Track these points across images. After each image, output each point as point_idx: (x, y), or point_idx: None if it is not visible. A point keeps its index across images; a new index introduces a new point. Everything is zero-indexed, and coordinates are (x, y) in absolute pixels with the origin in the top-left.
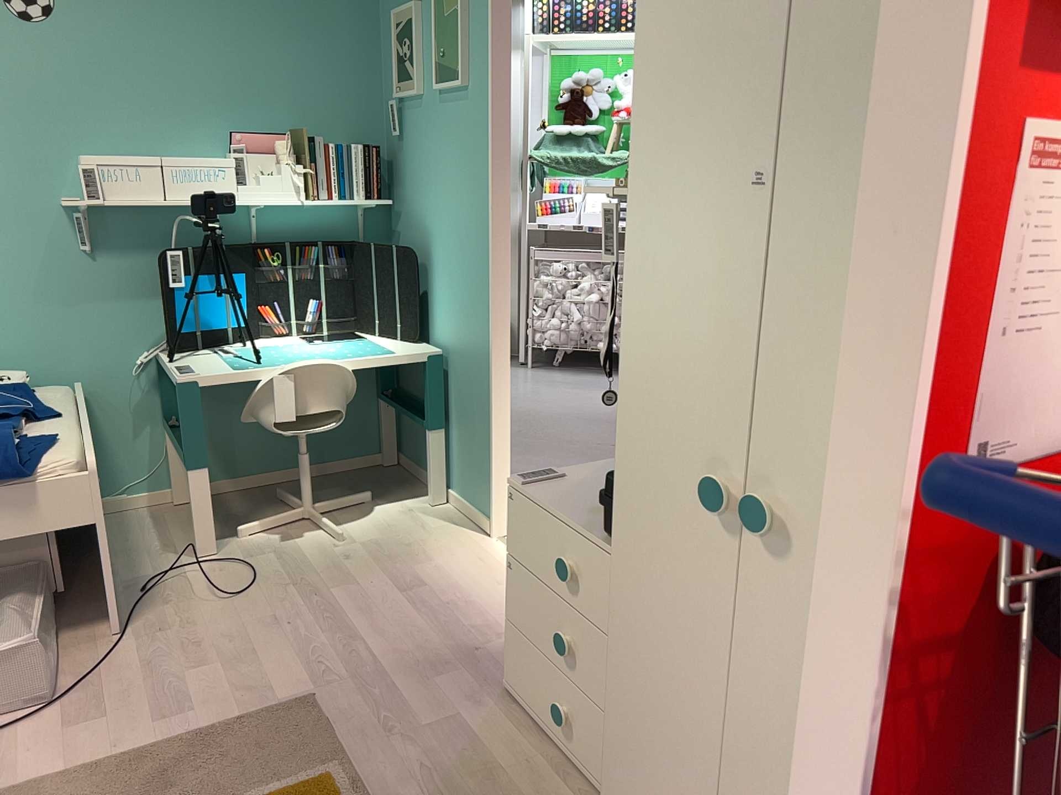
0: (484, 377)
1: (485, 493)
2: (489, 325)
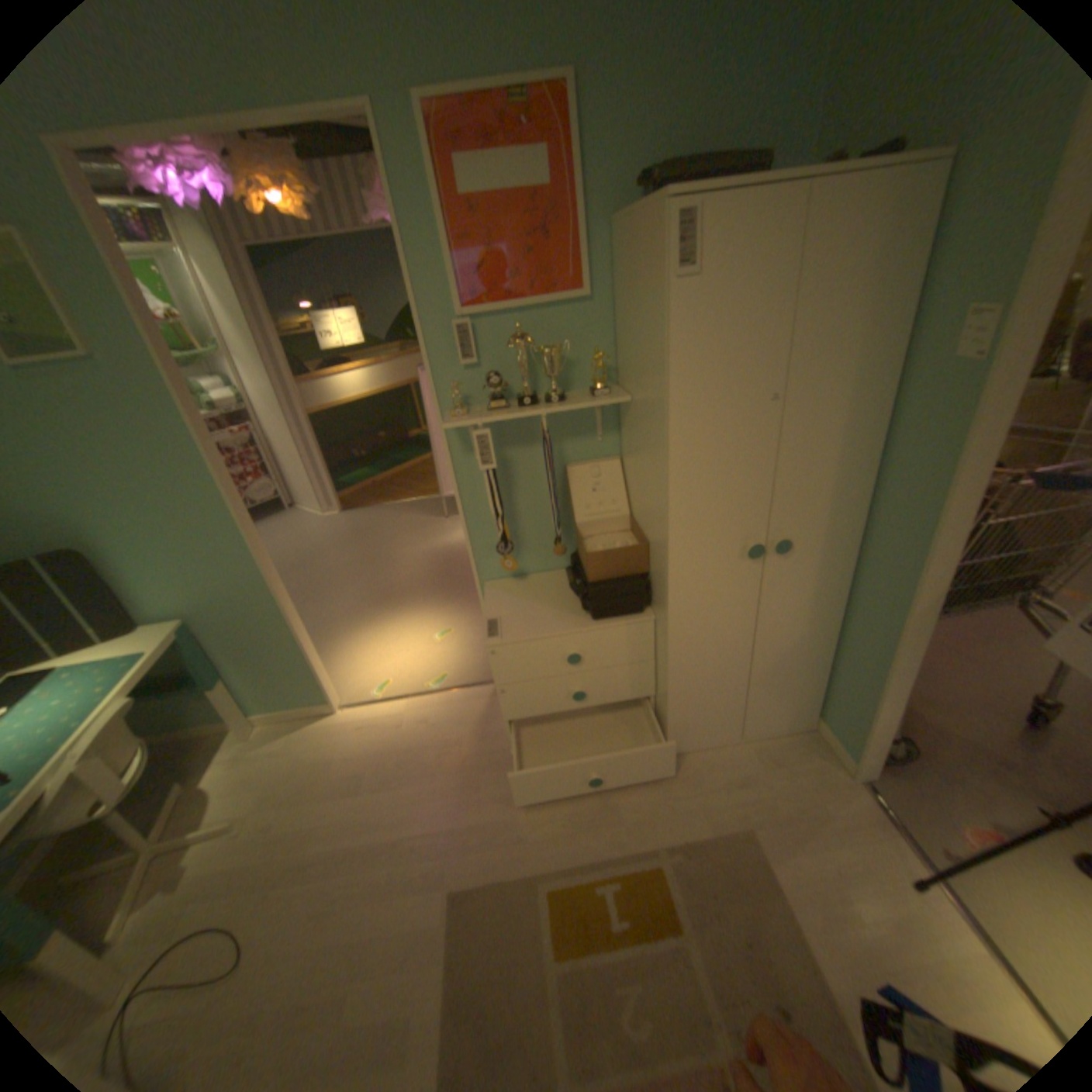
0: (268, 612)
1: (310, 690)
2: (256, 570)
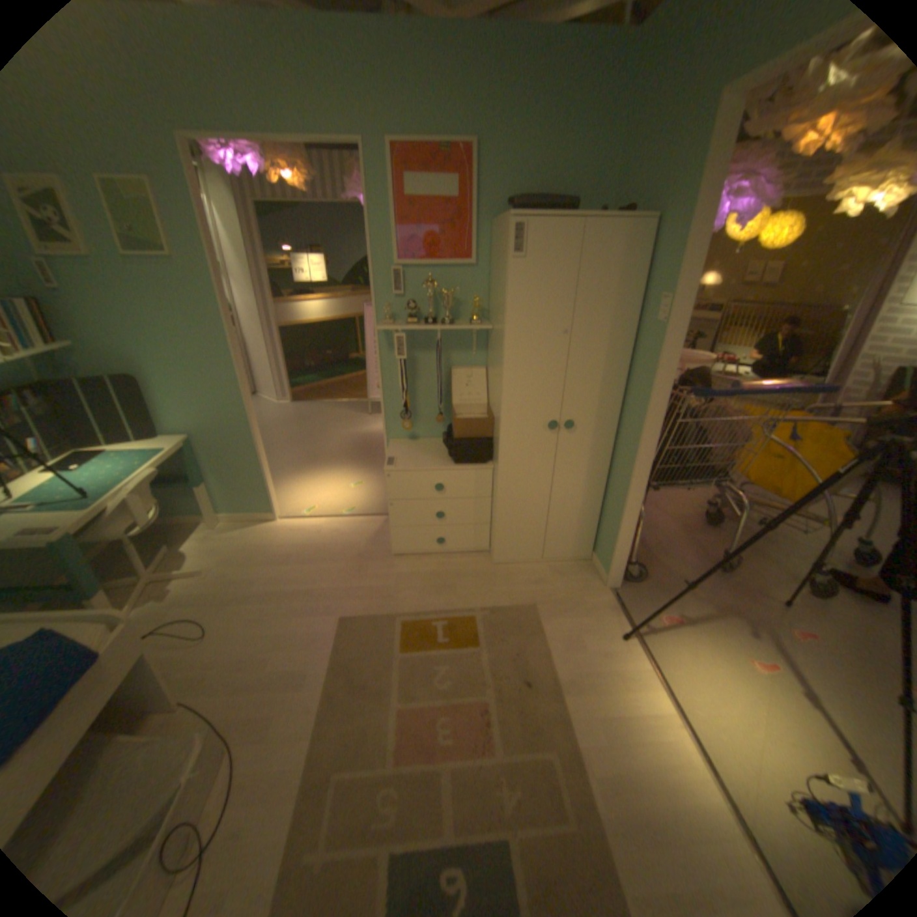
0: (244, 440)
1: (261, 501)
2: (242, 410)
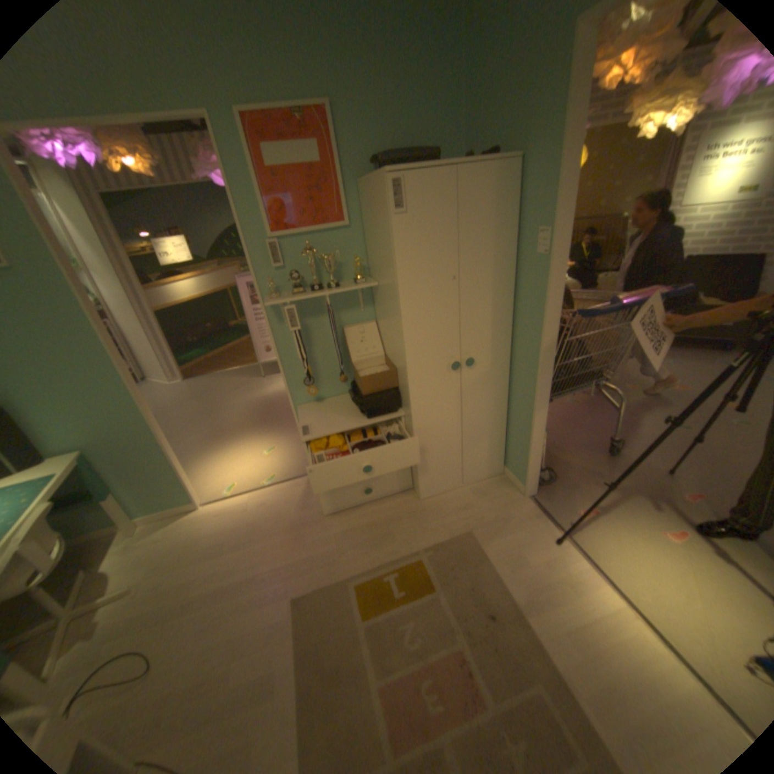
0: (145, 441)
1: (177, 495)
2: (136, 411)
